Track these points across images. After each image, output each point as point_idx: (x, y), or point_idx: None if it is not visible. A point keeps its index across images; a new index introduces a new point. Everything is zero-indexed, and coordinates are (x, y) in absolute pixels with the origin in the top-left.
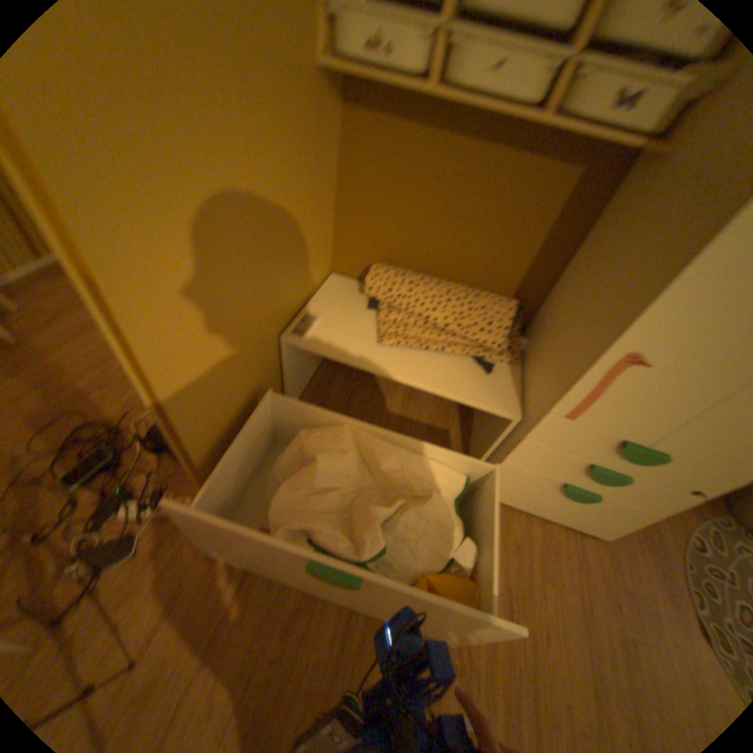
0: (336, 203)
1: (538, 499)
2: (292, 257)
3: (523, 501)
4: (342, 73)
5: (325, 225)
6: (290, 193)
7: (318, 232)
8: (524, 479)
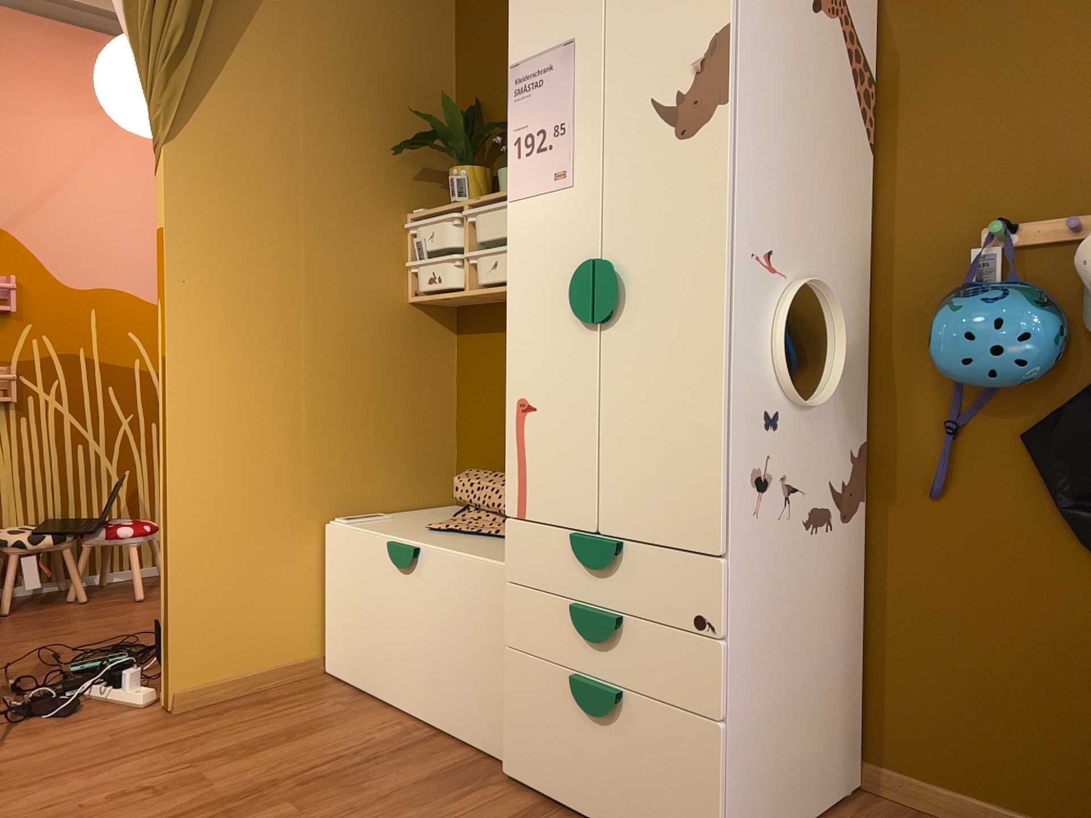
0: (453, 422)
1: (572, 755)
2: (360, 441)
3: (559, 772)
4: (448, 313)
5: (430, 438)
6: (360, 381)
7: (413, 439)
8: (536, 695)
